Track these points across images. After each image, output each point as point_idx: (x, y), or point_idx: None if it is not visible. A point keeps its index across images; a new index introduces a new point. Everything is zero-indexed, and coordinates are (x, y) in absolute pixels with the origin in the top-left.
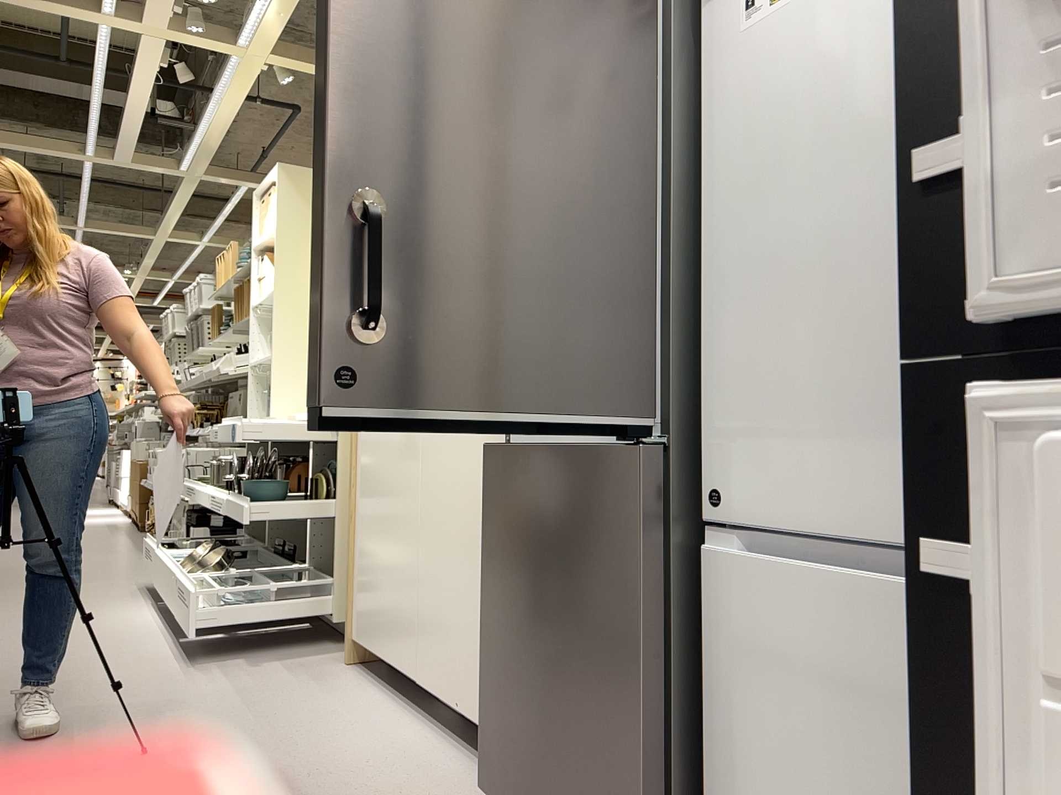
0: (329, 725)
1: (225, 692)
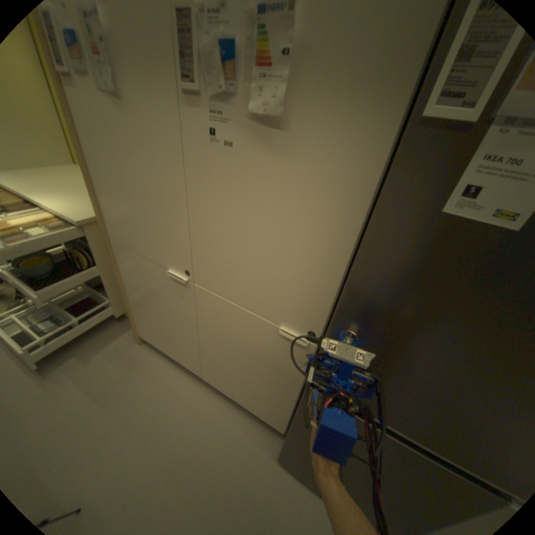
0: (166, 414)
1: (84, 402)
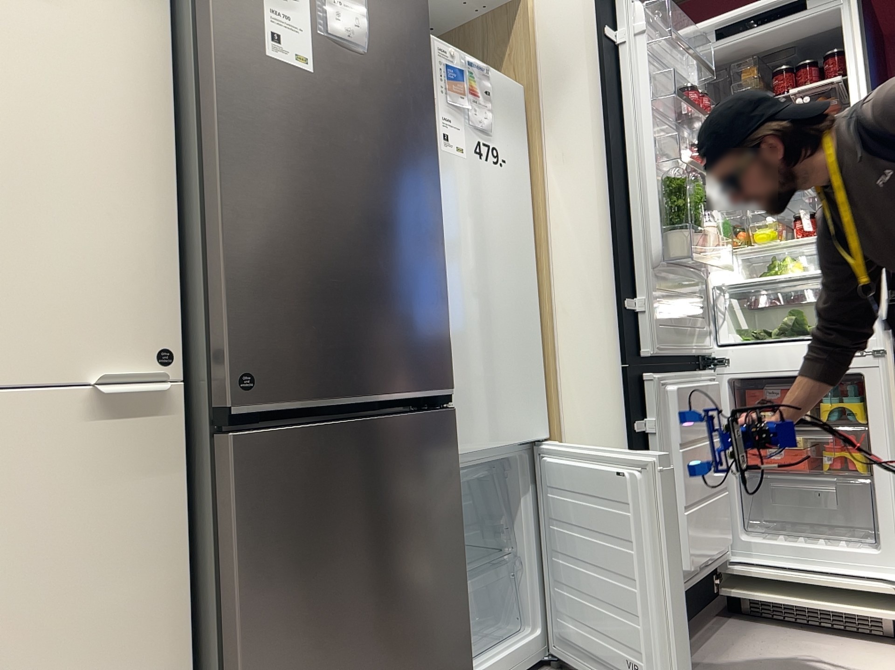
0: None
1: None
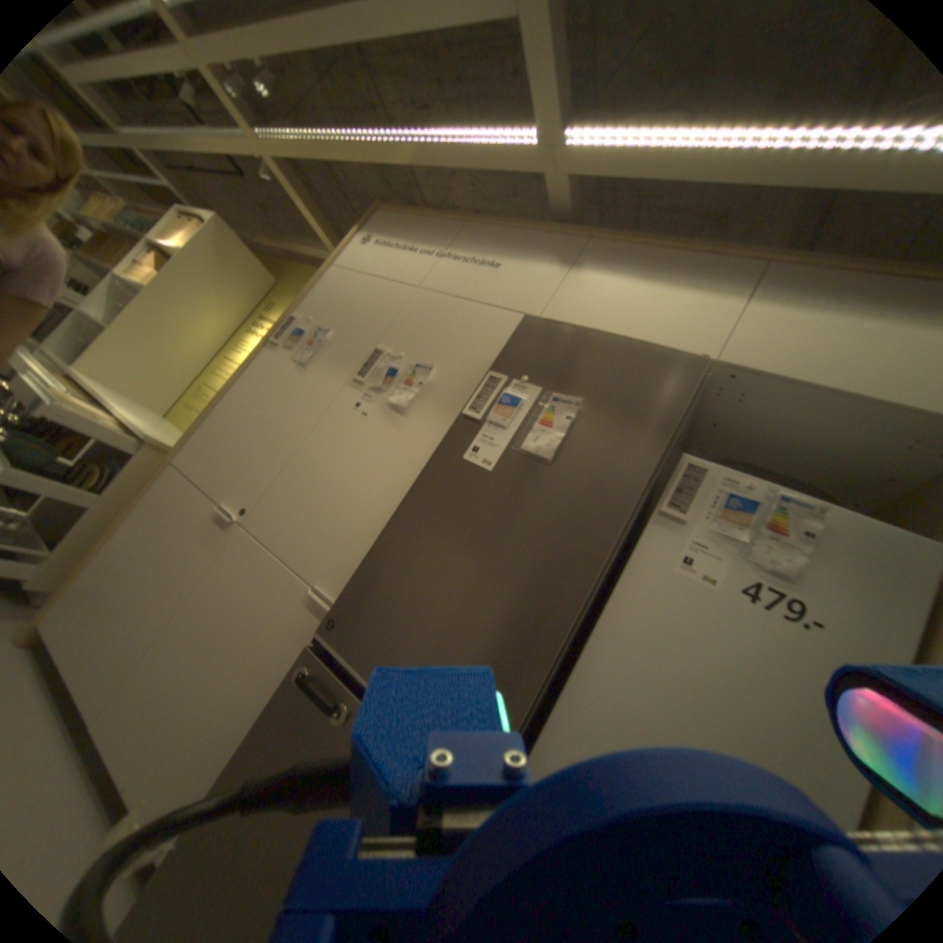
0: None
1: None
